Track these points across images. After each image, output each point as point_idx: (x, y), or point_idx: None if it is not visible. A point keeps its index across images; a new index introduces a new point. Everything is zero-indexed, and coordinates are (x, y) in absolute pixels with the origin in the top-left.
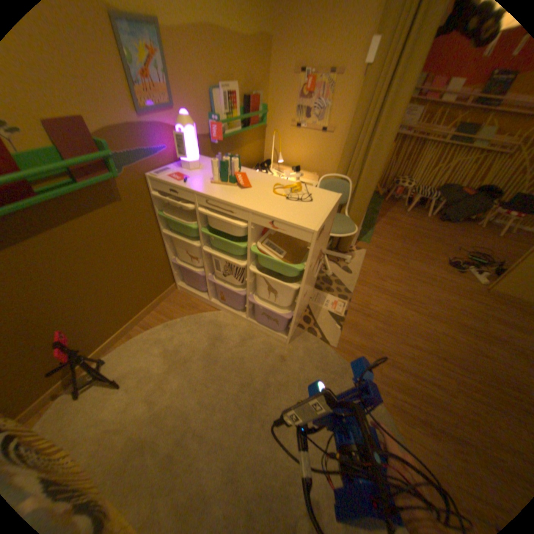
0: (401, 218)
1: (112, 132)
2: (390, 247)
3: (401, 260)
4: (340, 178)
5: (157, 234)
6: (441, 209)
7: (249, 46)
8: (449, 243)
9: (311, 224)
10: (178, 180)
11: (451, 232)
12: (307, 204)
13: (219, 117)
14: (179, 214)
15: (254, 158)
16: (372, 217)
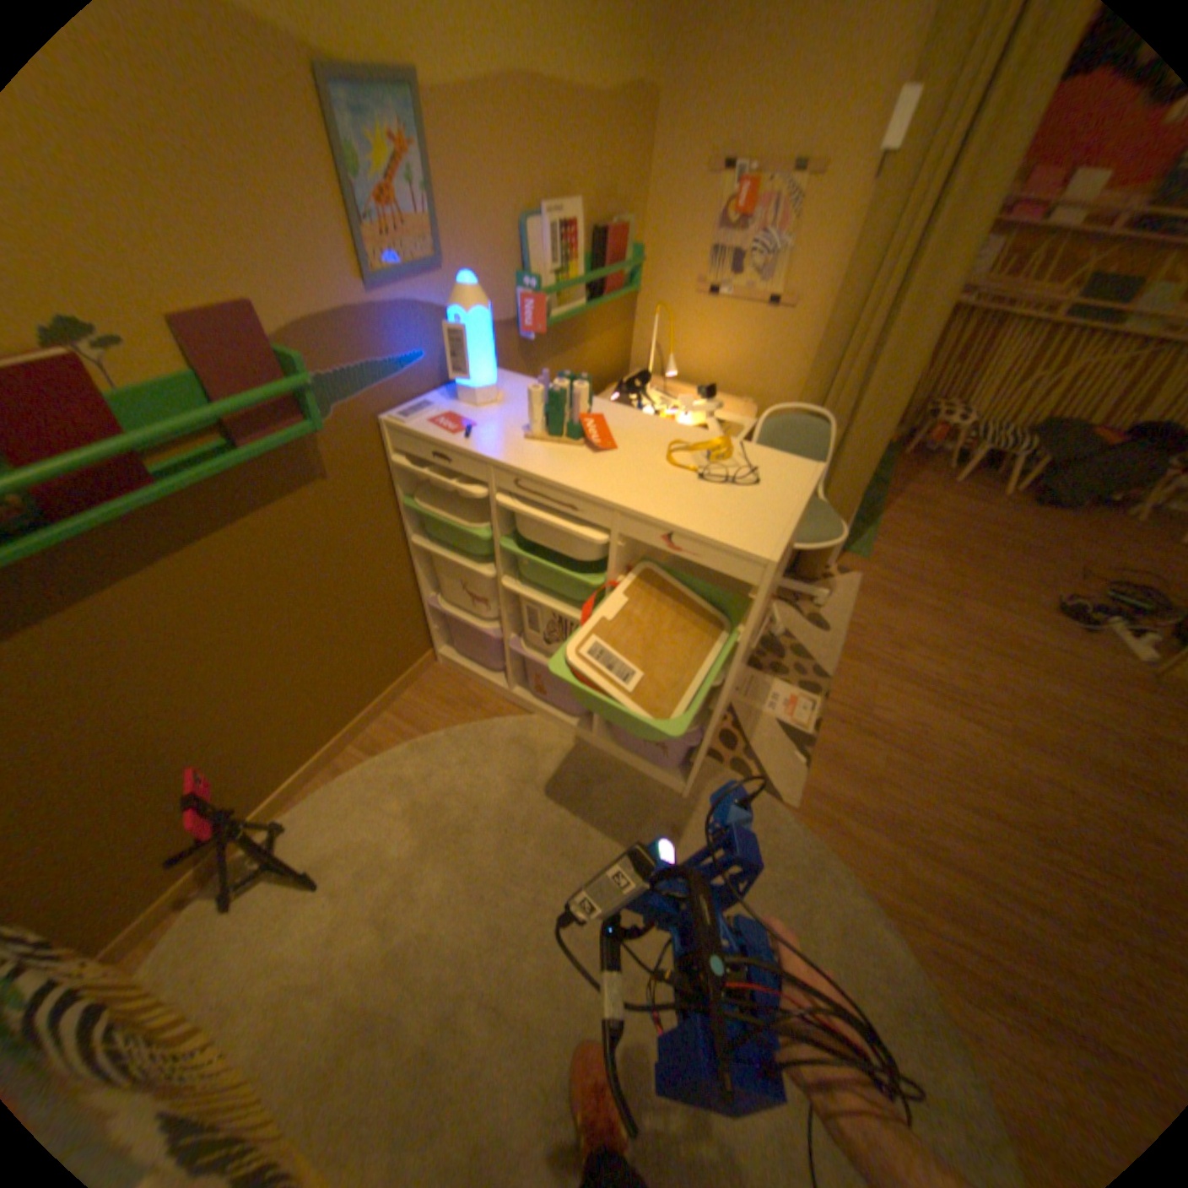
0: (943, 498)
1: (313, 330)
2: (919, 568)
3: (946, 599)
4: (808, 414)
5: (398, 545)
6: (1037, 477)
7: (609, 115)
8: (1060, 559)
9: (761, 544)
10: (452, 431)
11: (1064, 533)
12: (748, 493)
13: (541, 282)
14: (450, 503)
15: (610, 364)
16: (875, 496)
